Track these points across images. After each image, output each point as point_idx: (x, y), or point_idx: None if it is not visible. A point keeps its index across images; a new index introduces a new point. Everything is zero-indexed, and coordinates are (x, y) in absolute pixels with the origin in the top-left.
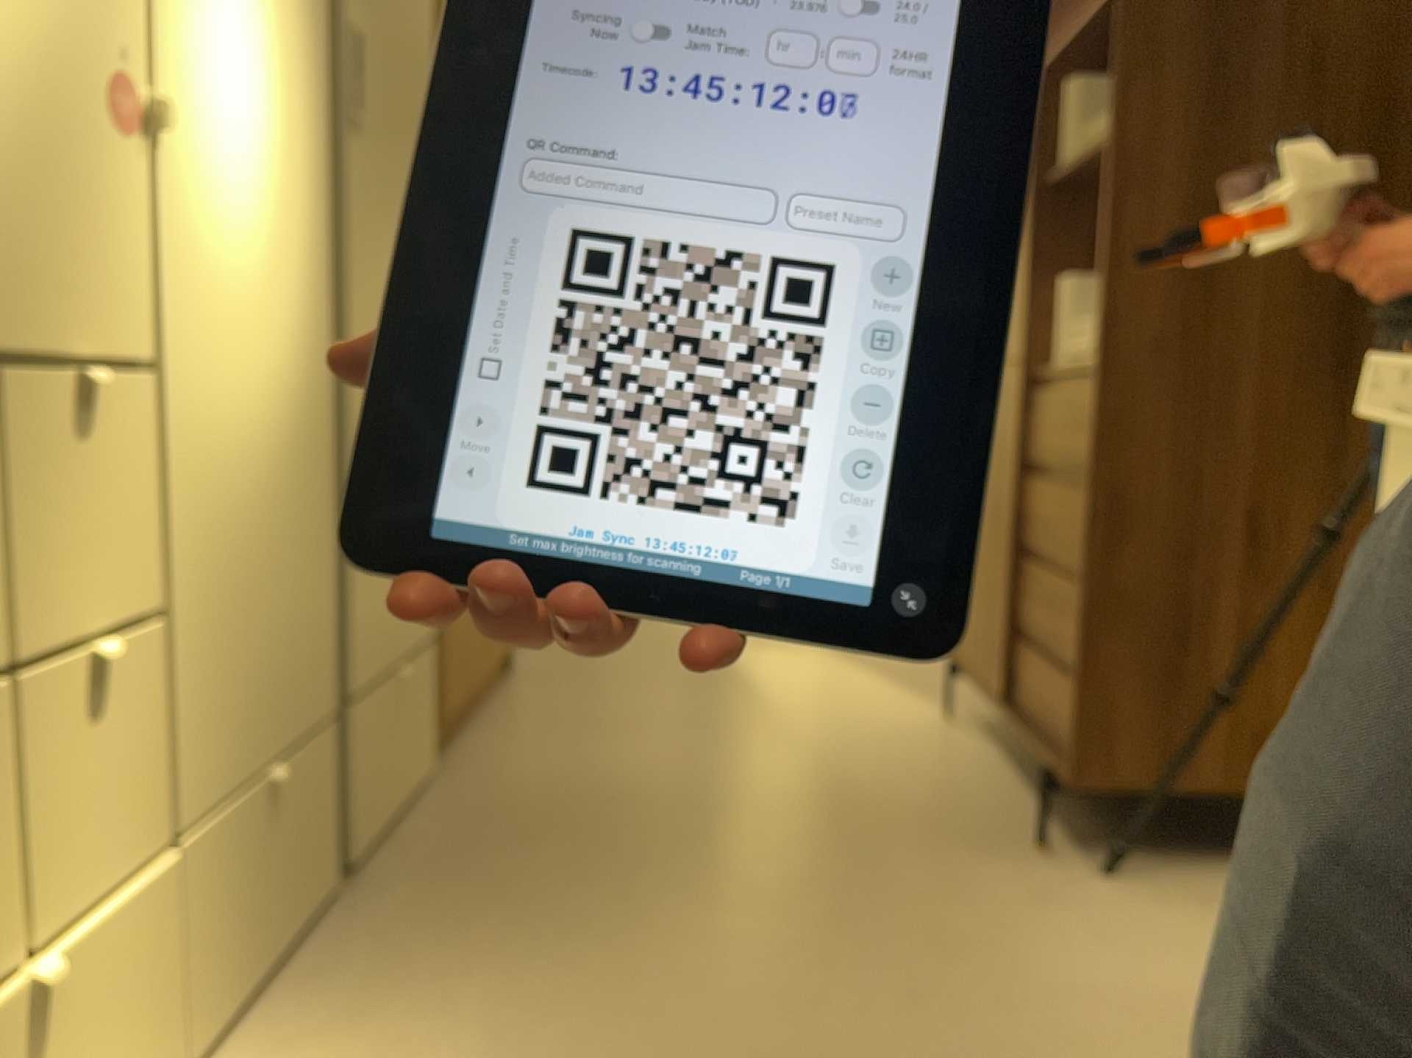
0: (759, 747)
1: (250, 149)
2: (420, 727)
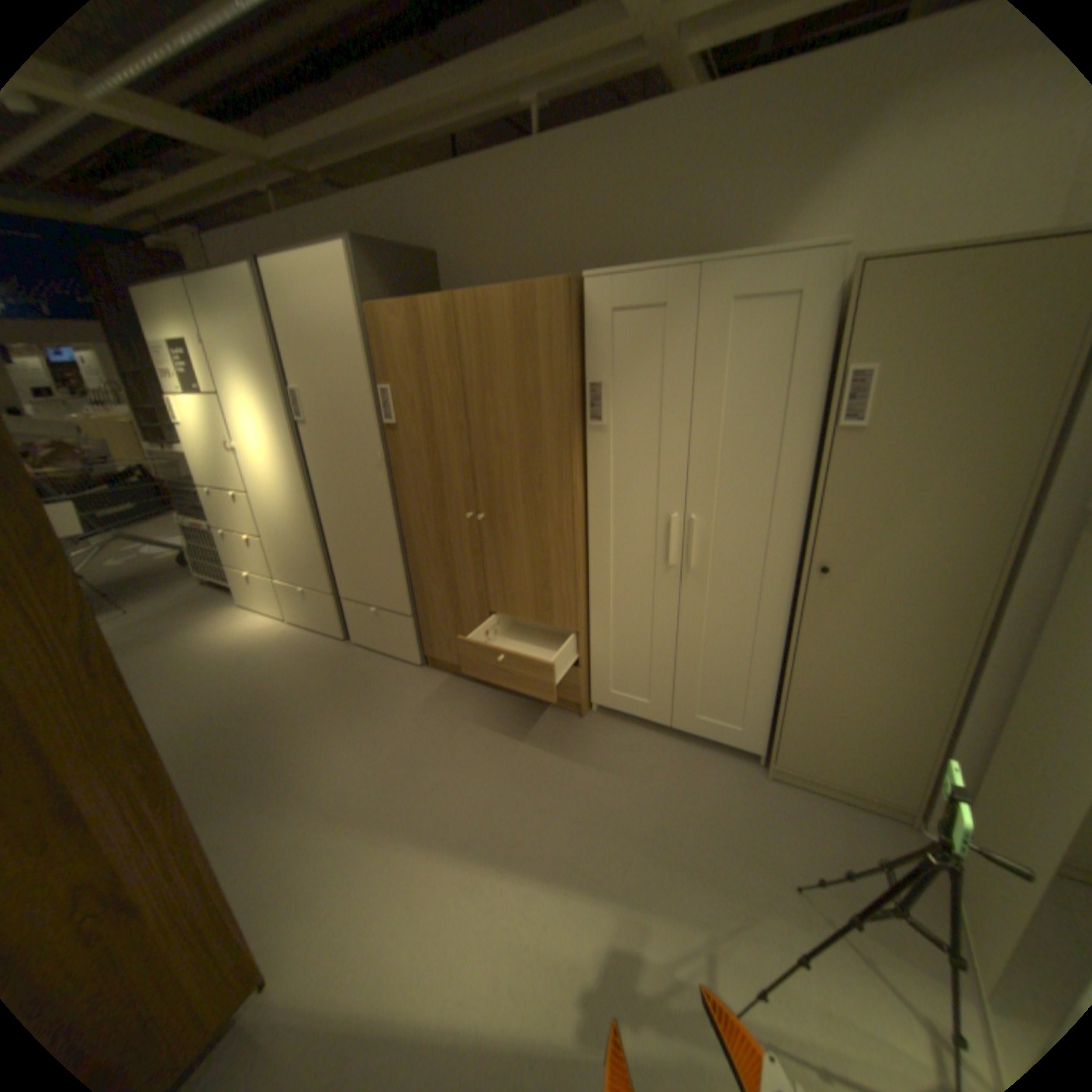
0: (348, 793)
1: (264, 445)
2: (403, 641)
